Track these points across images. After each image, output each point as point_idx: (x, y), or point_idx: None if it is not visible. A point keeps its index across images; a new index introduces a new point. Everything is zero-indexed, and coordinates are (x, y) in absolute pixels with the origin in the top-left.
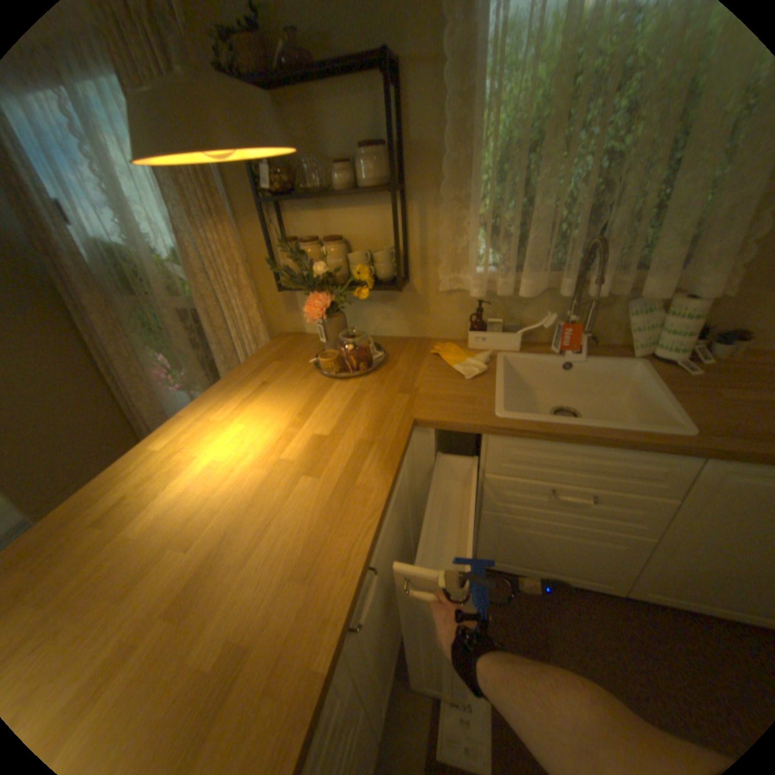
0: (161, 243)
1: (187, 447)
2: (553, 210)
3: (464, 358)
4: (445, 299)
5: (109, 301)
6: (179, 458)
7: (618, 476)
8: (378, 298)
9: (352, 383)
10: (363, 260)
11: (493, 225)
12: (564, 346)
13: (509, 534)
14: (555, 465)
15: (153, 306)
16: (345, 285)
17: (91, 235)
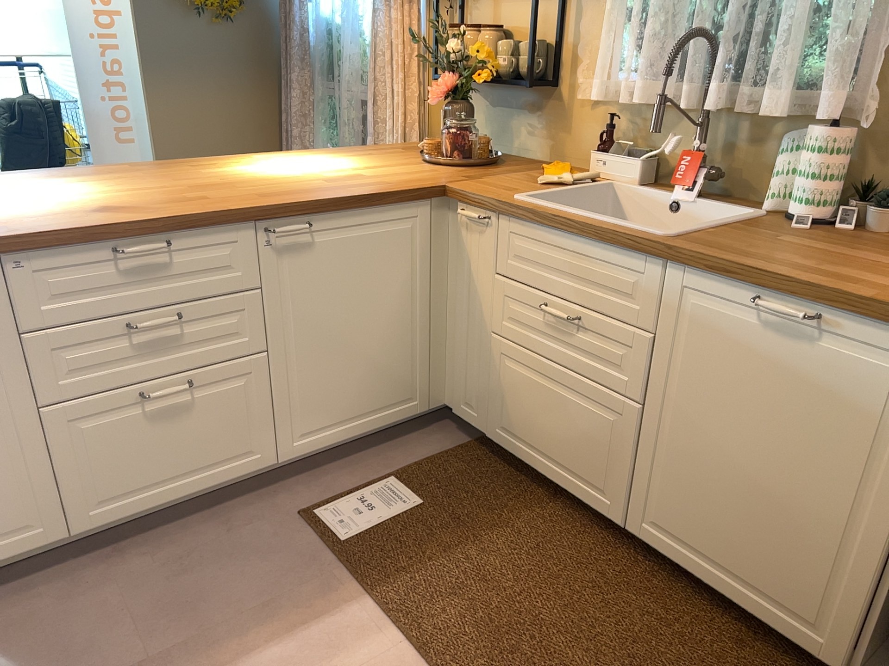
0: (367, 28)
1: (274, 161)
2: (674, 5)
3: (560, 174)
4: (587, 116)
5: (316, 86)
6: (263, 162)
7: (597, 287)
8: (526, 108)
9: (435, 167)
10: (507, 53)
11: (635, 25)
12: (674, 180)
13: (512, 377)
14: (547, 265)
15: (341, 91)
16: (472, 70)
17: (323, 17)
